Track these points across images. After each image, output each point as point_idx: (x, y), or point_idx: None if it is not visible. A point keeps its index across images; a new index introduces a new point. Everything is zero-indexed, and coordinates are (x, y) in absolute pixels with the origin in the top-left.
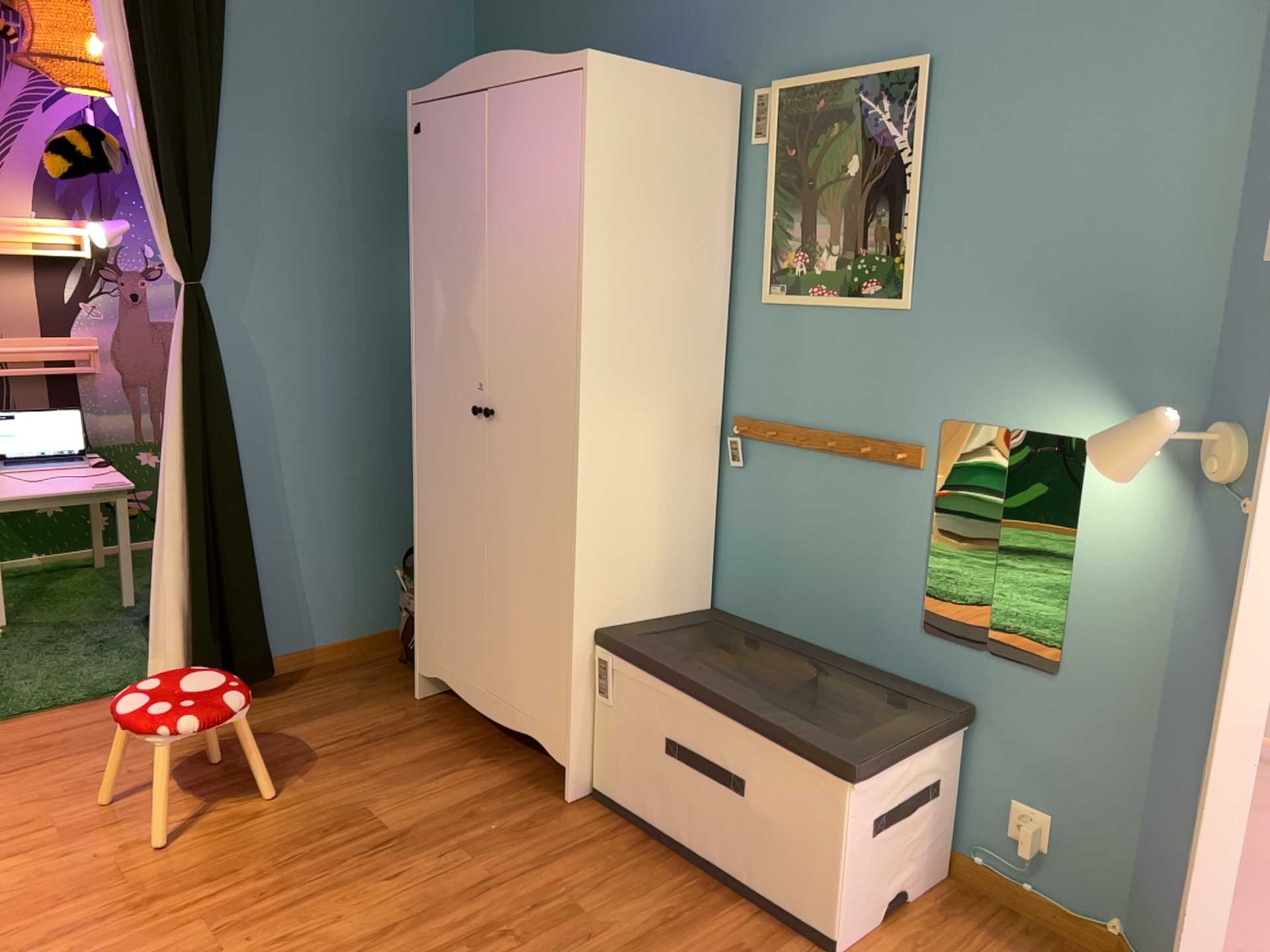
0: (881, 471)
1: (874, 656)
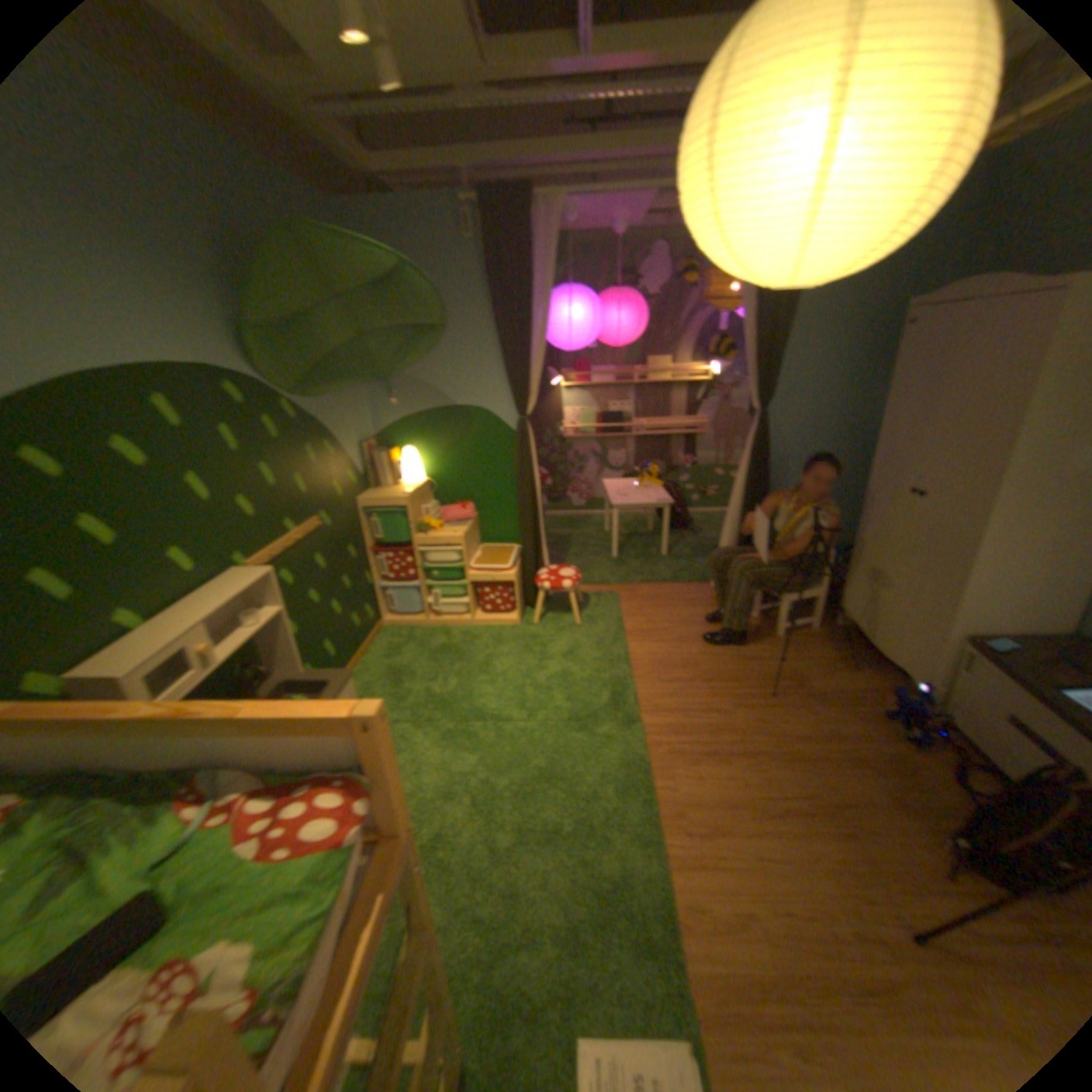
0: None
1: None
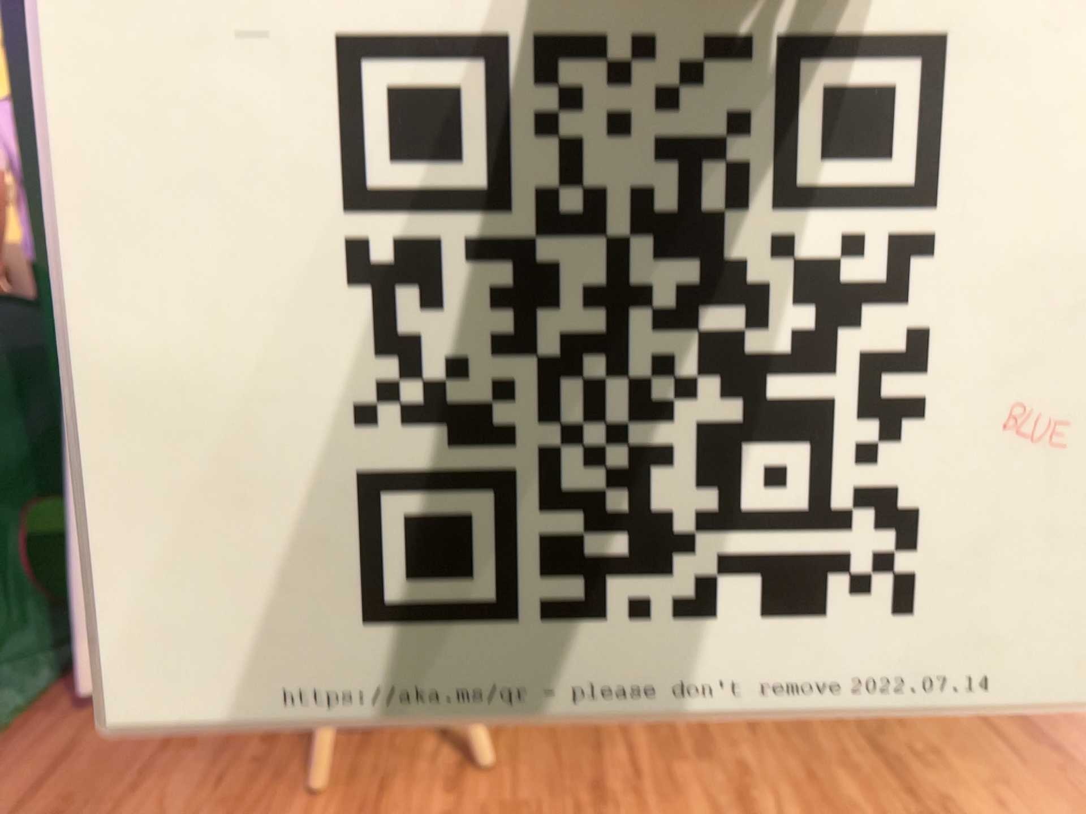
0: None
1: None
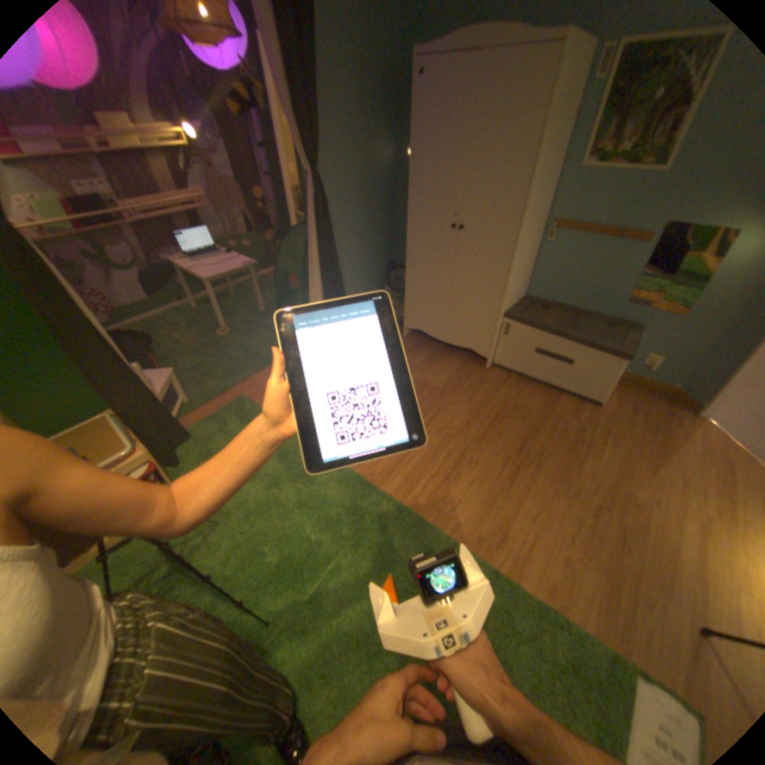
0: (627, 242)
1: (603, 310)
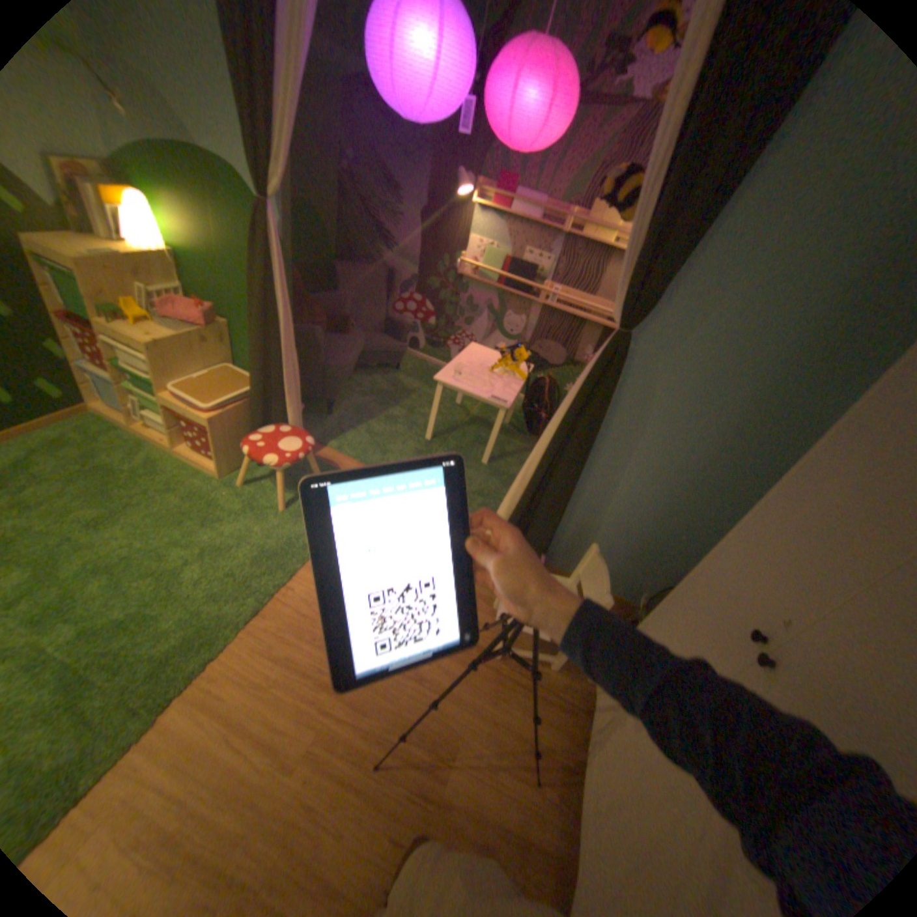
0: None
1: None
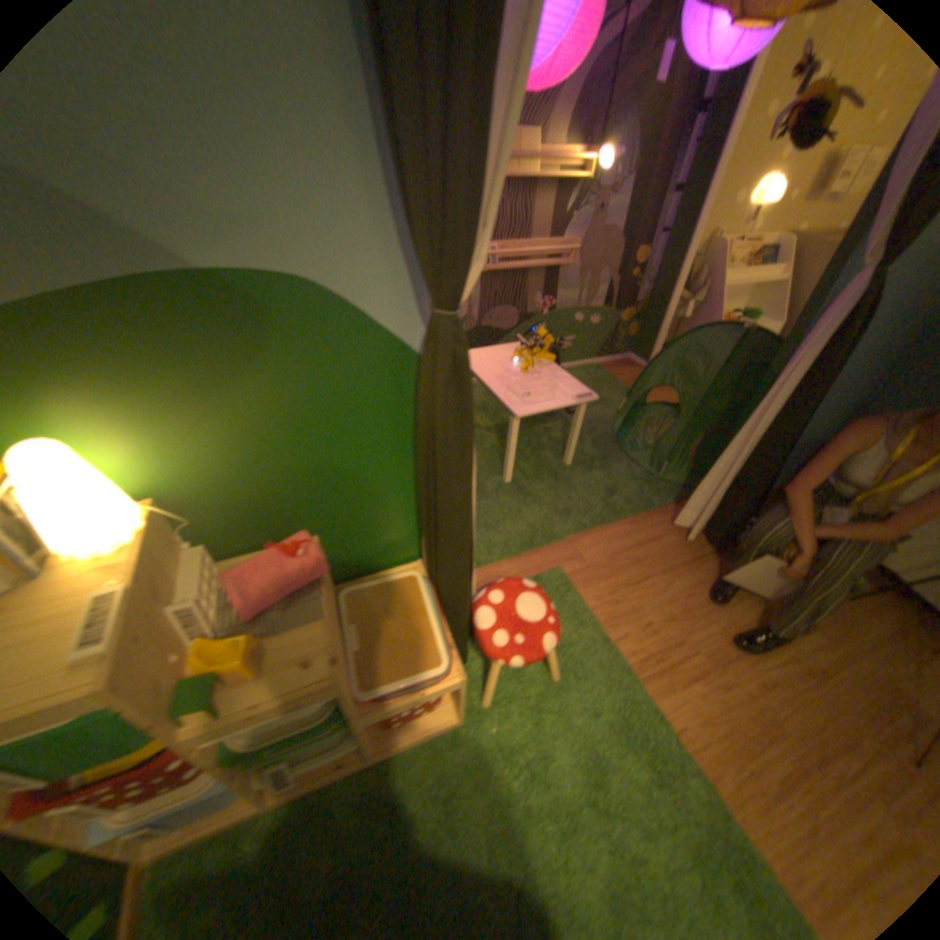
0: None
1: None
